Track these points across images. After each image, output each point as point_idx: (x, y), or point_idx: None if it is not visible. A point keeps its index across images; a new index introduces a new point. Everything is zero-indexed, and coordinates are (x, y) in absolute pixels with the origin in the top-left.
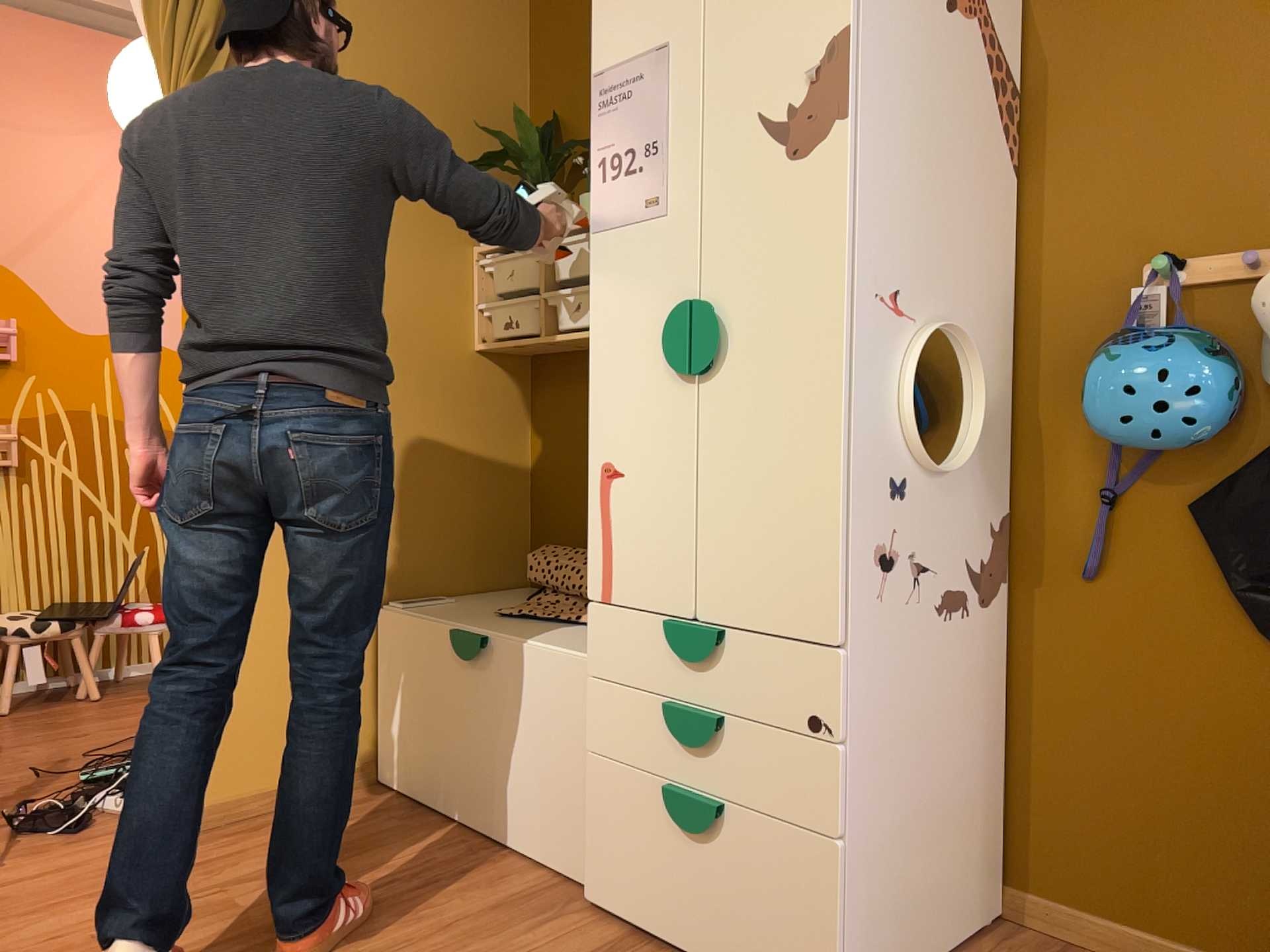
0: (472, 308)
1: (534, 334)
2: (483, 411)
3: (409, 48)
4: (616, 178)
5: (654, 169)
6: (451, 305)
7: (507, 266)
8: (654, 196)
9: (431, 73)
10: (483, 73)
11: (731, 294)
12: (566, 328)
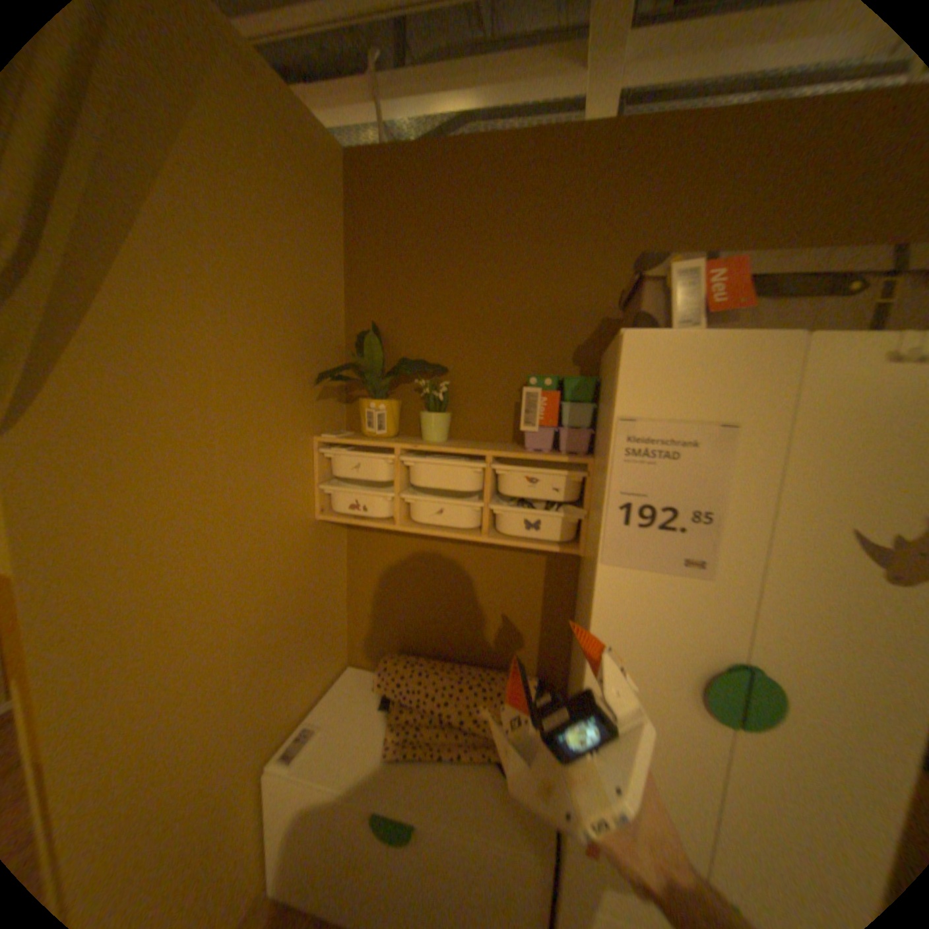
0: (314, 487)
1: (385, 519)
2: (322, 562)
3: (261, 252)
4: (645, 526)
5: (703, 535)
6: (300, 491)
7: (357, 462)
8: (699, 560)
9: (279, 279)
10: (316, 278)
11: (790, 671)
12: (424, 525)
